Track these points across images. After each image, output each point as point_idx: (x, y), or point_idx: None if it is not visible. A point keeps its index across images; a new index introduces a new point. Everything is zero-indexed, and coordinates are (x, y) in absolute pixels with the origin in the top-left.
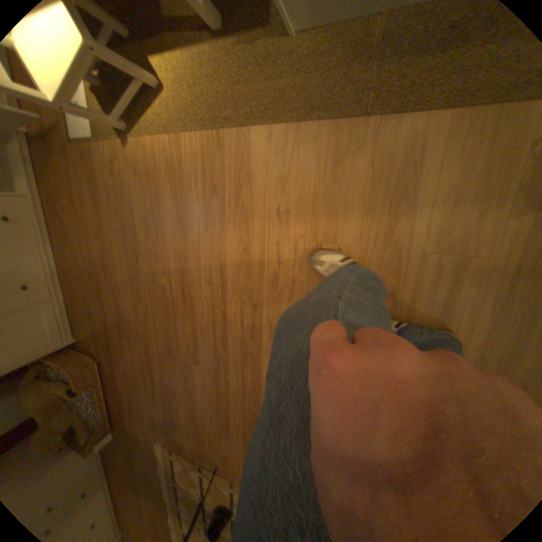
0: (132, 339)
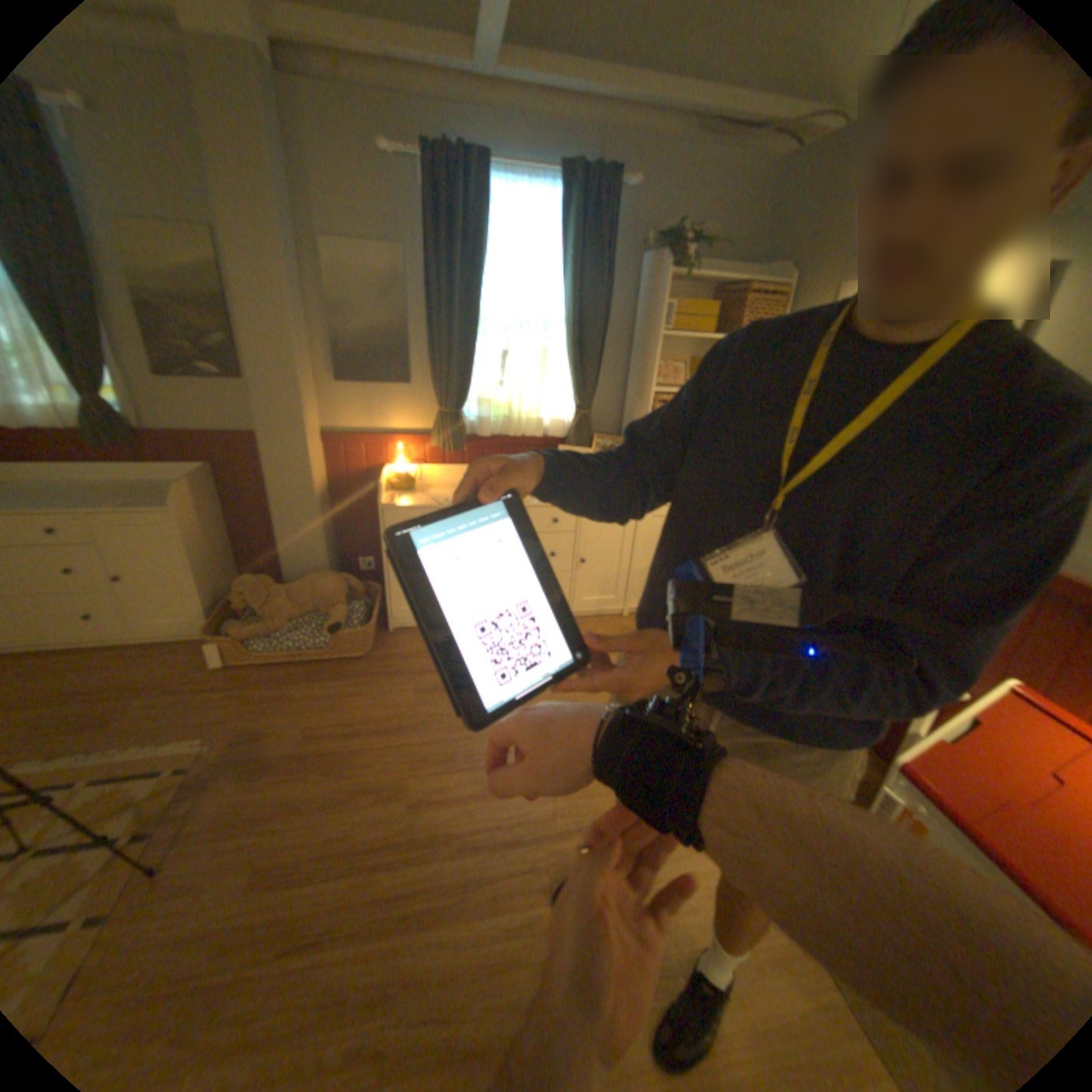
0: (420, 712)
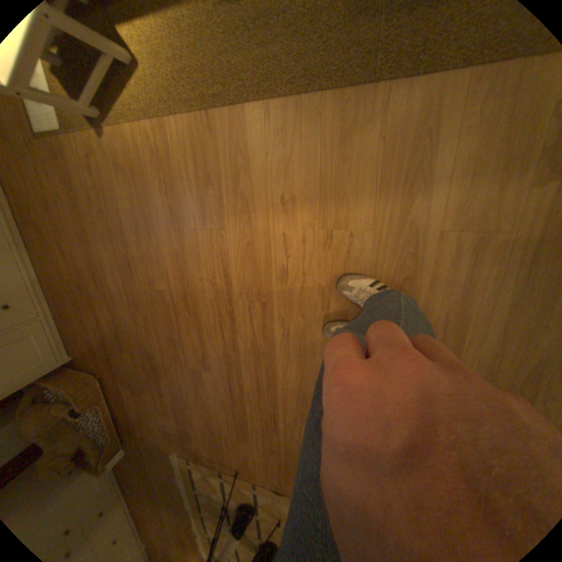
0: (133, 351)
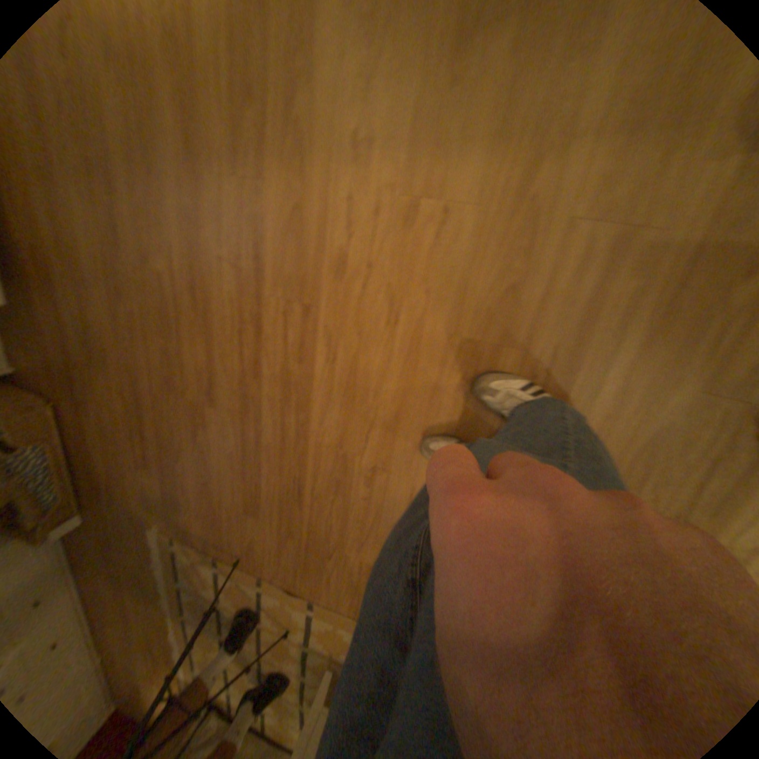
0: (109, 365)
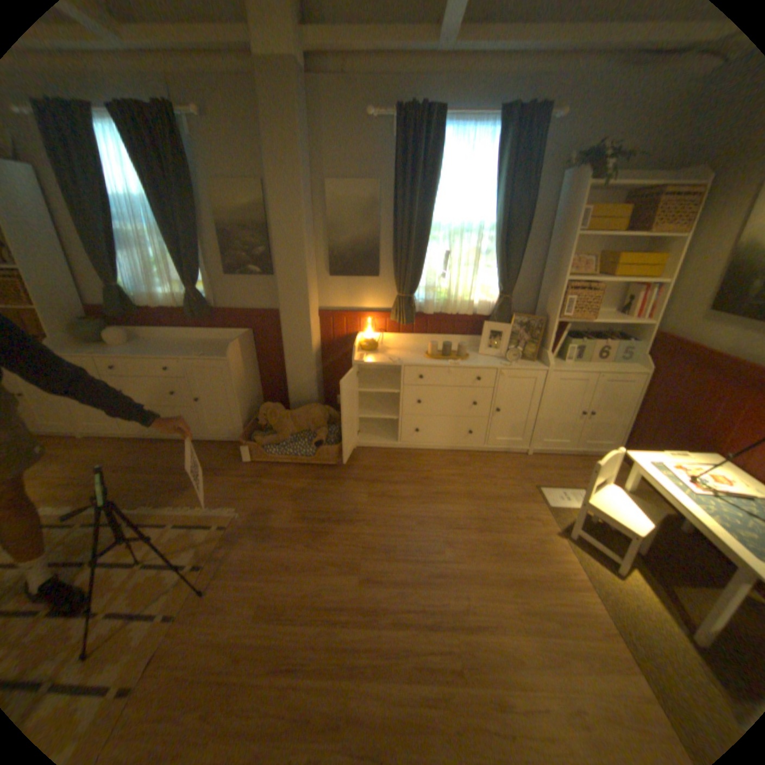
0: (372, 511)
